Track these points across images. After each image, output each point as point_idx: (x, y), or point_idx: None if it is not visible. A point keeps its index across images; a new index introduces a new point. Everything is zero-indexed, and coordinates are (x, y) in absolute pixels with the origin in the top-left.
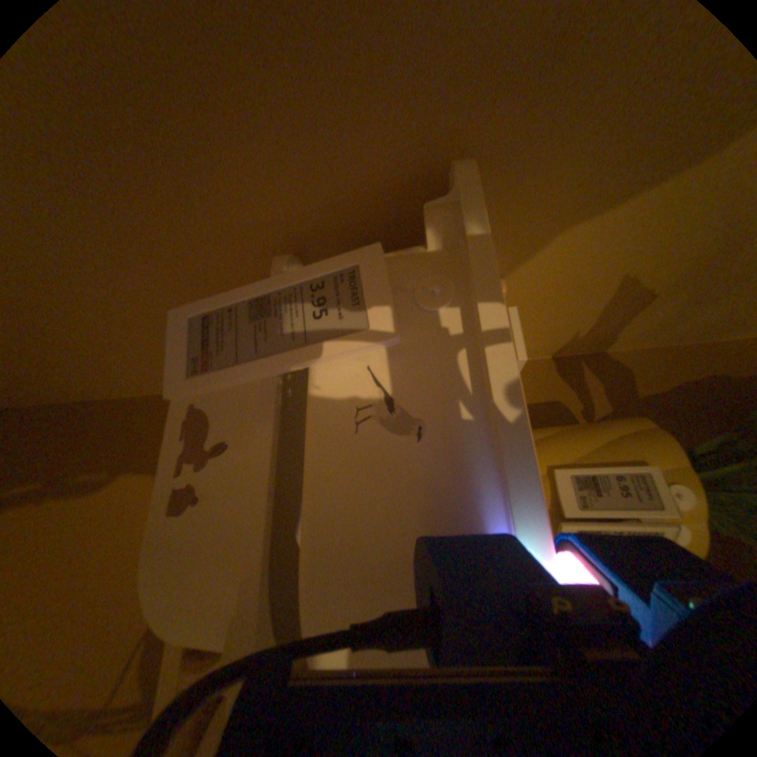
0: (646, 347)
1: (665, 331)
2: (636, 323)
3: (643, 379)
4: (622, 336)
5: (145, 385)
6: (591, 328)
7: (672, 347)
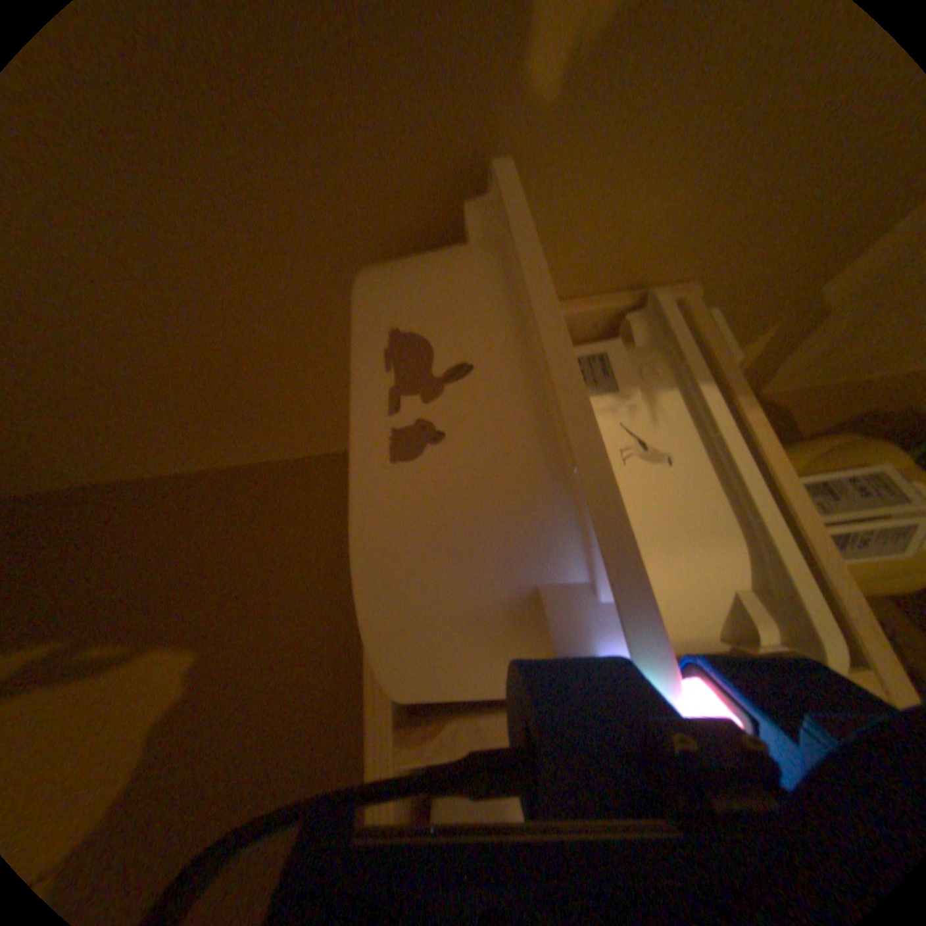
0: (800, 385)
1: (825, 362)
2: (802, 349)
3: (800, 420)
4: (783, 368)
5: (210, 449)
6: (758, 355)
7: (825, 384)
